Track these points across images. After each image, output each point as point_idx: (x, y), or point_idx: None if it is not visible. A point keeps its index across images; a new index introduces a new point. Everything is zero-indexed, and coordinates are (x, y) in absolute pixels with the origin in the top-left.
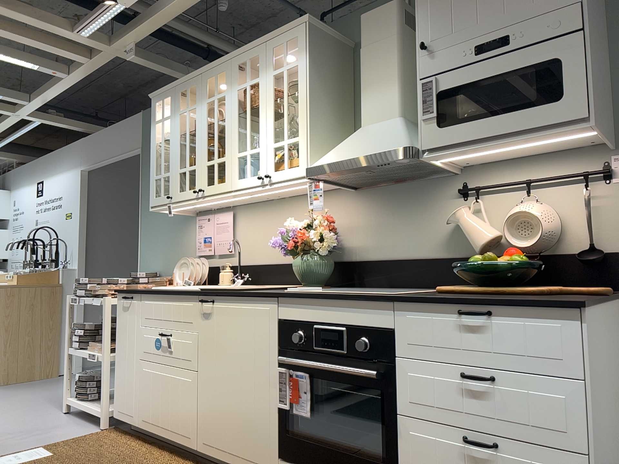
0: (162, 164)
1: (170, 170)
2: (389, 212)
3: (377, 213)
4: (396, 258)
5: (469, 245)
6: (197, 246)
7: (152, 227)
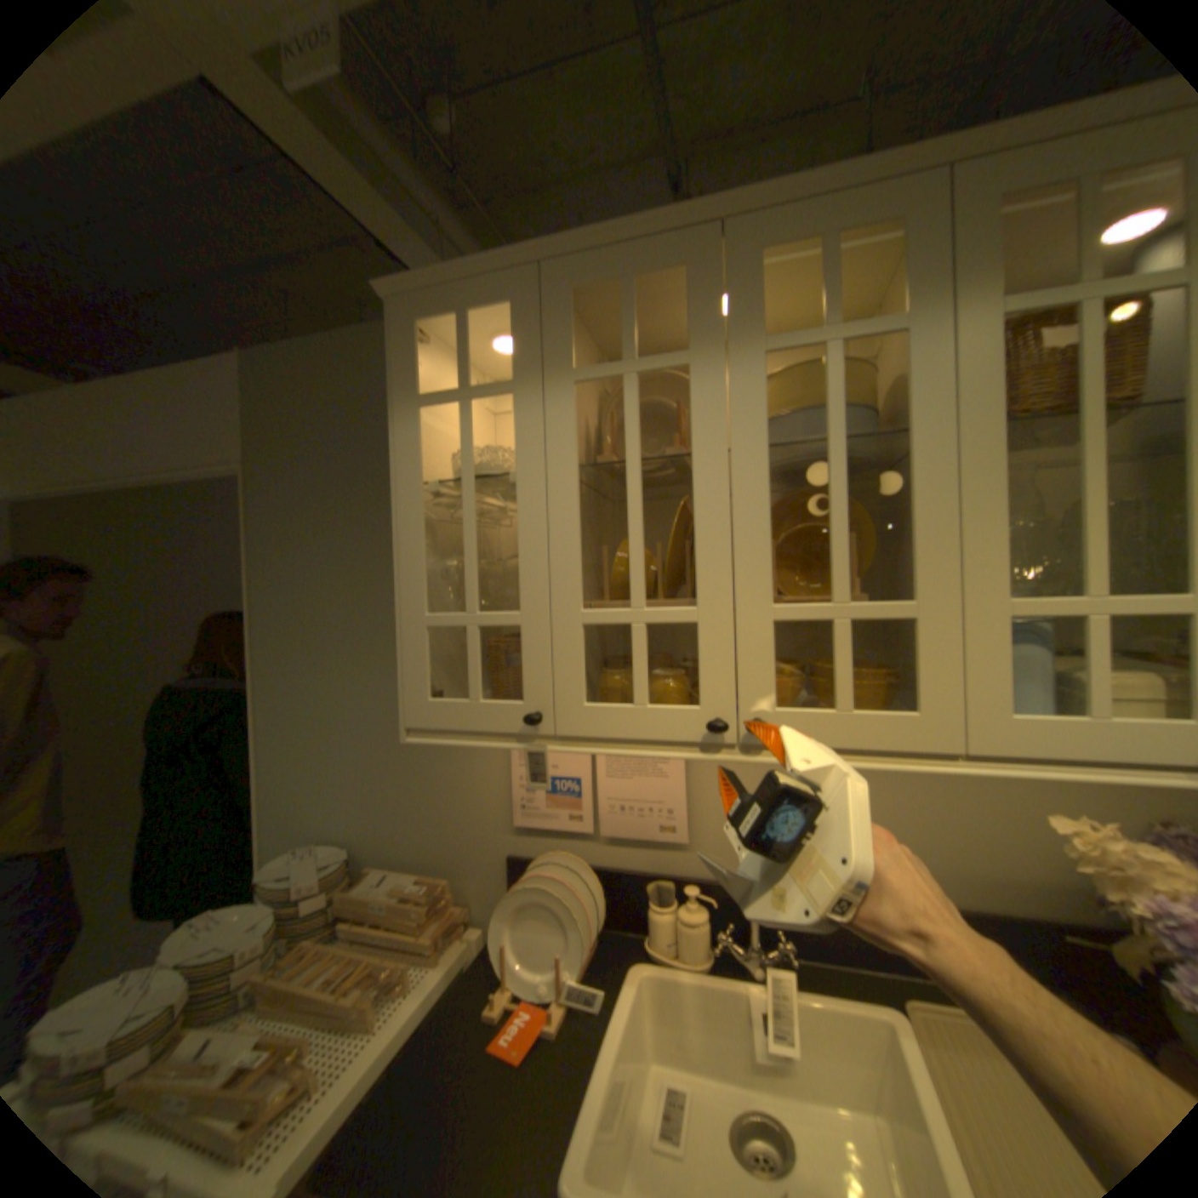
0: (466, 573)
1: (522, 603)
2: None
3: None
4: None
5: None
6: (518, 800)
7: (304, 710)
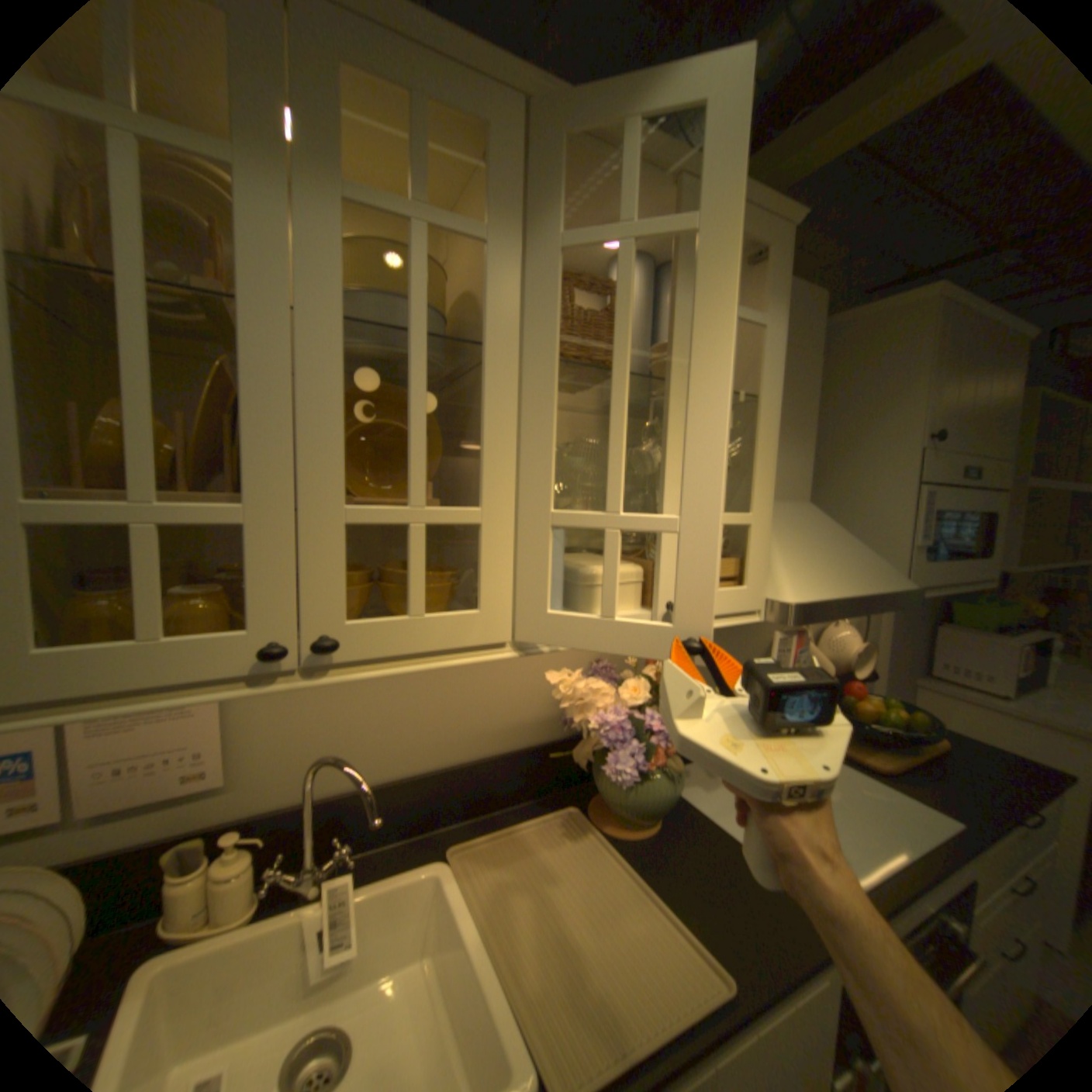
0: None
1: None
2: None
3: None
4: None
5: None
6: None
7: None
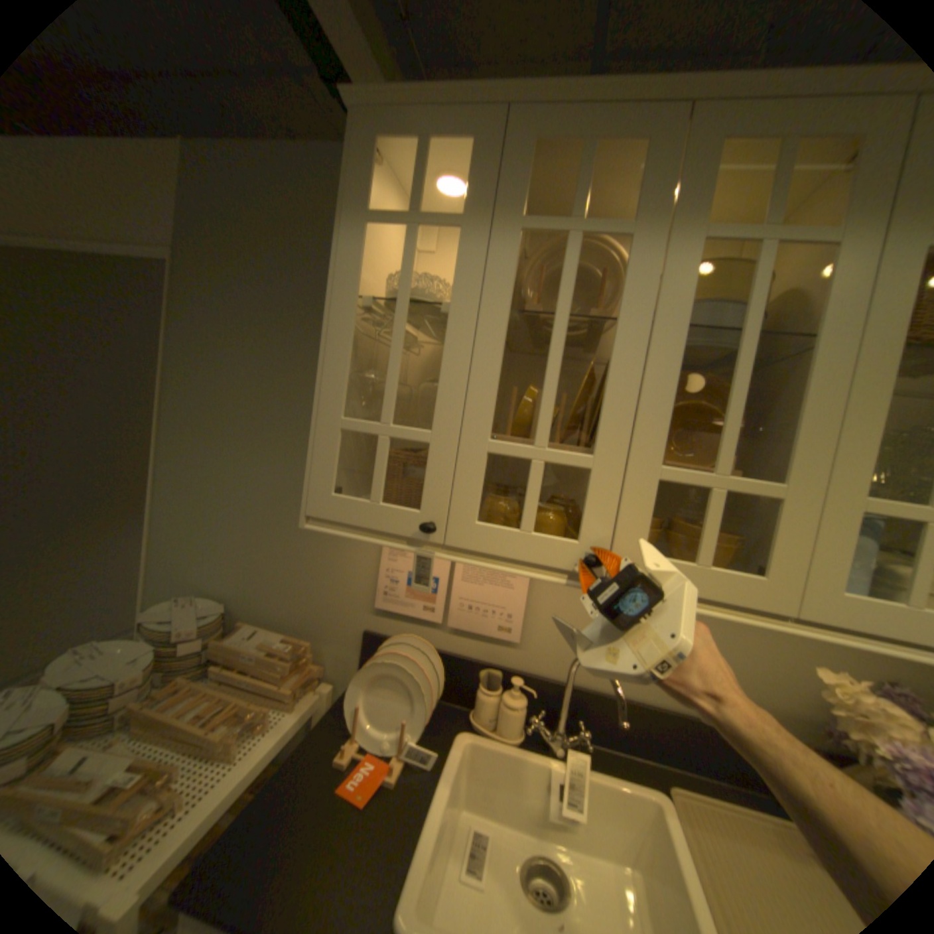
0: (388, 387)
1: (436, 423)
2: None
3: None
4: None
5: None
6: (383, 586)
7: (203, 481)
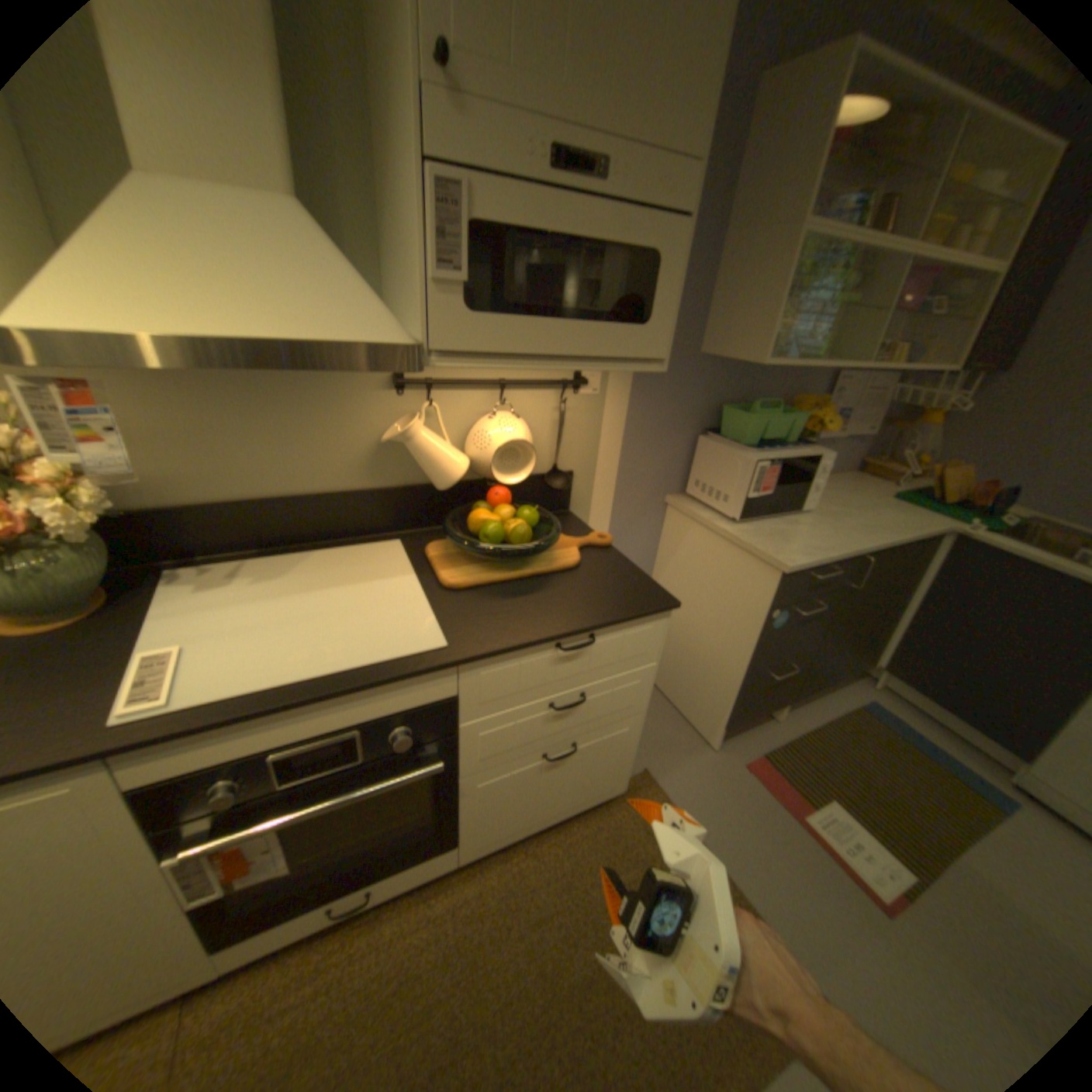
0: None
1: None
2: (225, 403)
3: (190, 404)
4: (262, 496)
5: (407, 468)
6: None
7: None
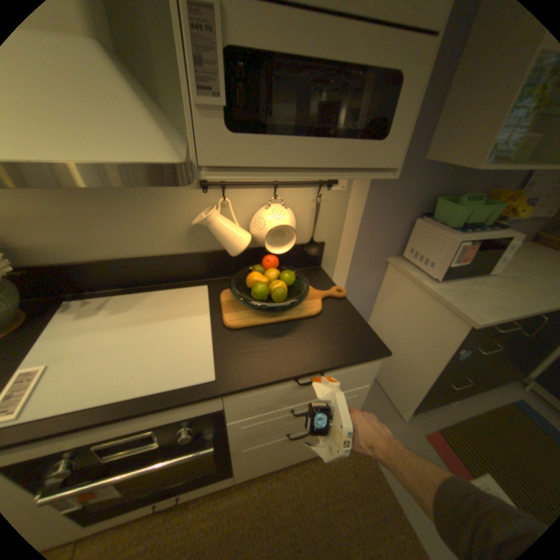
0: None
1: None
2: (88, 199)
3: (66, 200)
4: (120, 257)
5: (212, 240)
6: None
7: None
